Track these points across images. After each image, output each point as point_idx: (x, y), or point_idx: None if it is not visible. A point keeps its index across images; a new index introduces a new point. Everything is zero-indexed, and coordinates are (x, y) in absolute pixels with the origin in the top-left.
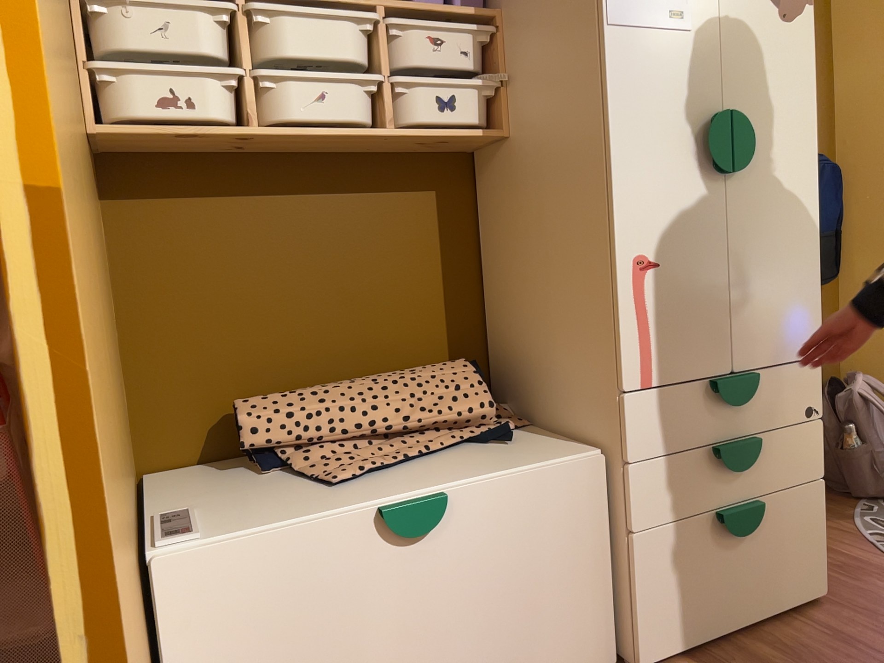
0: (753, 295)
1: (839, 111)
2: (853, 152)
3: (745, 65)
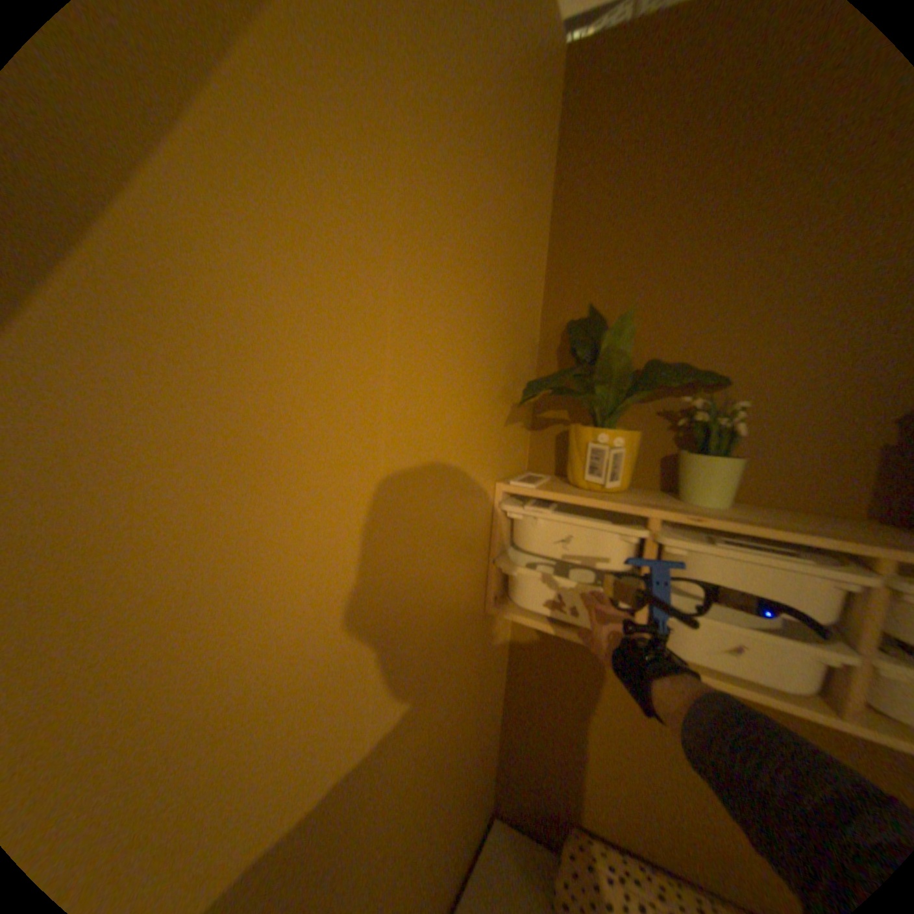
0: None
1: None
2: None
3: None
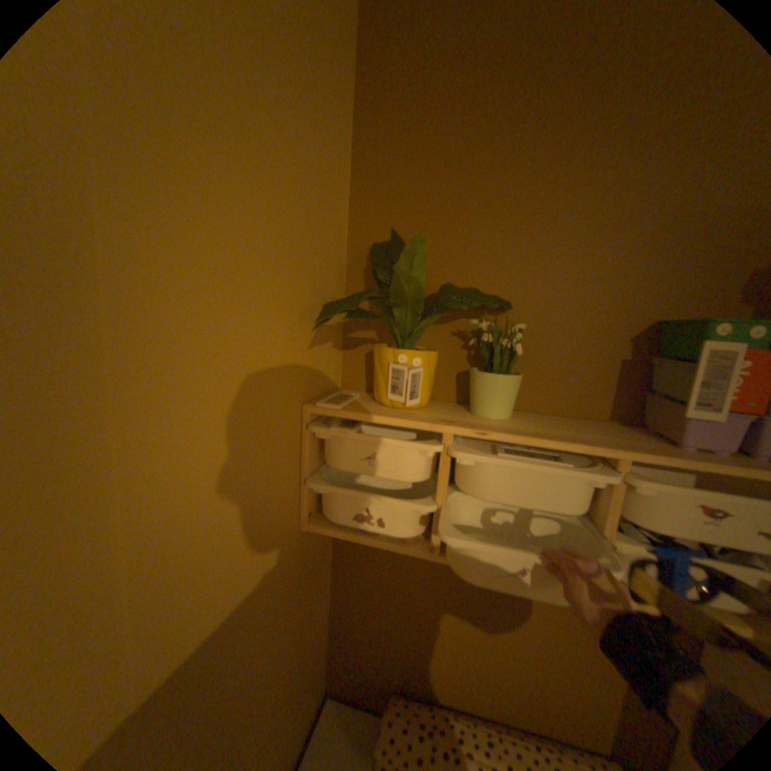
0: None
1: None
2: None
3: None
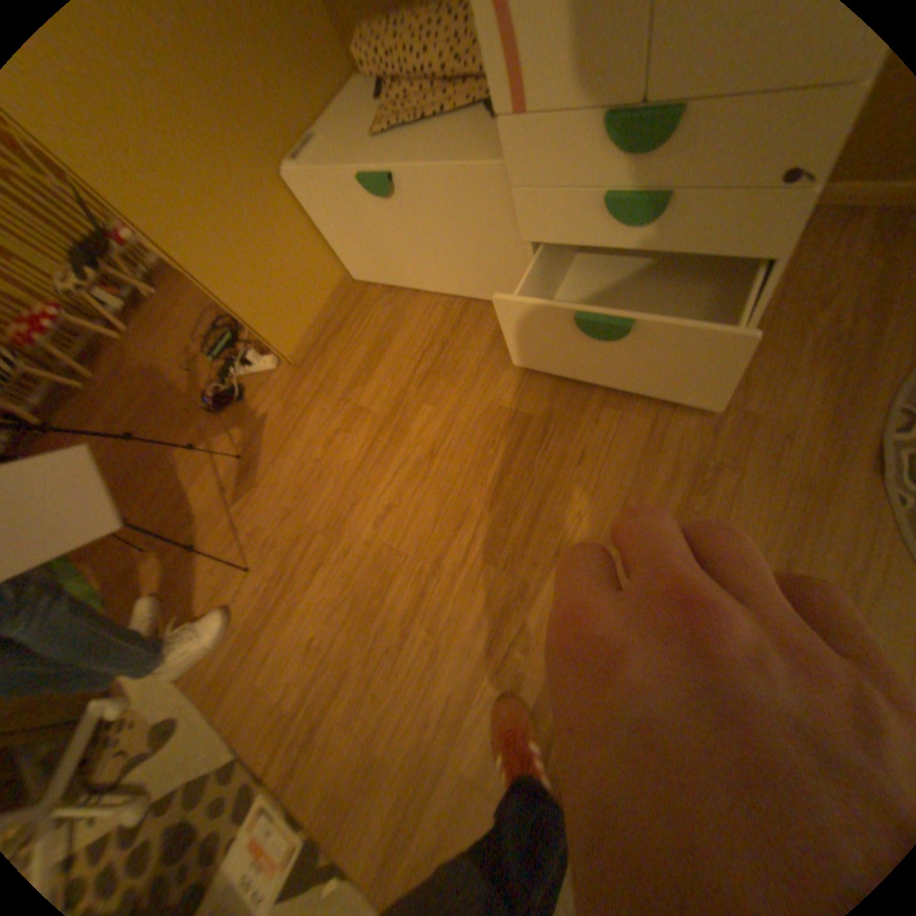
0: None
1: None
2: None
3: None
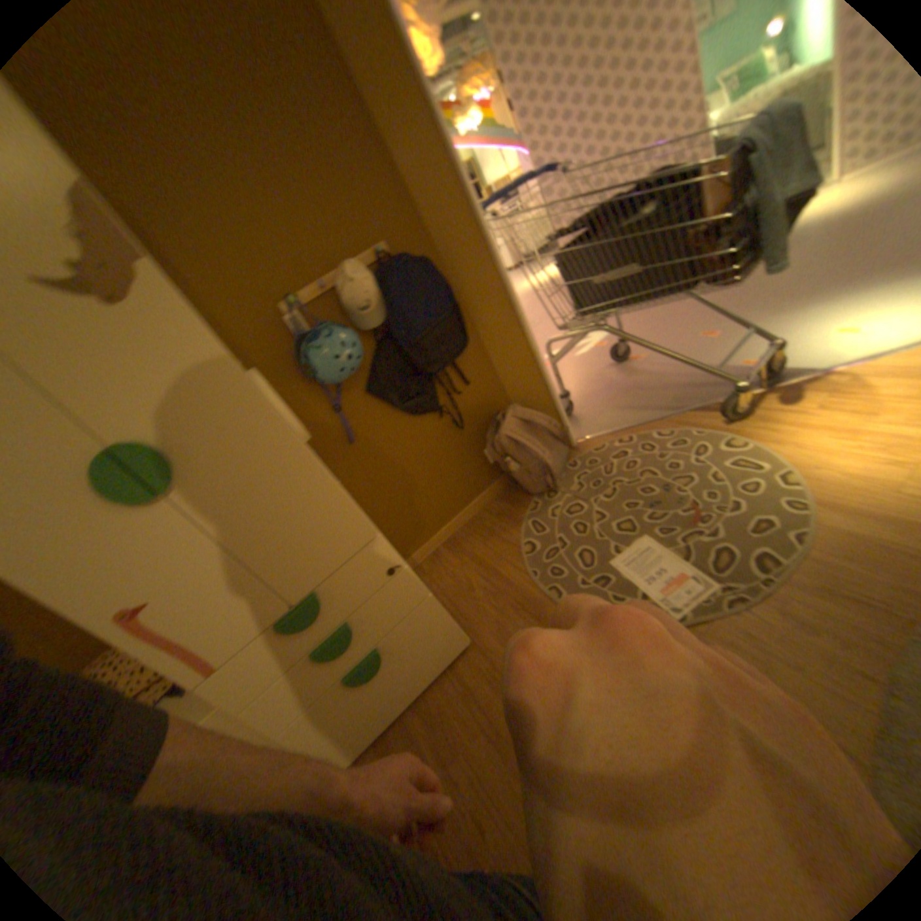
0: (274, 549)
1: (416, 192)
2: (444, 227)
3: (100, 385)
